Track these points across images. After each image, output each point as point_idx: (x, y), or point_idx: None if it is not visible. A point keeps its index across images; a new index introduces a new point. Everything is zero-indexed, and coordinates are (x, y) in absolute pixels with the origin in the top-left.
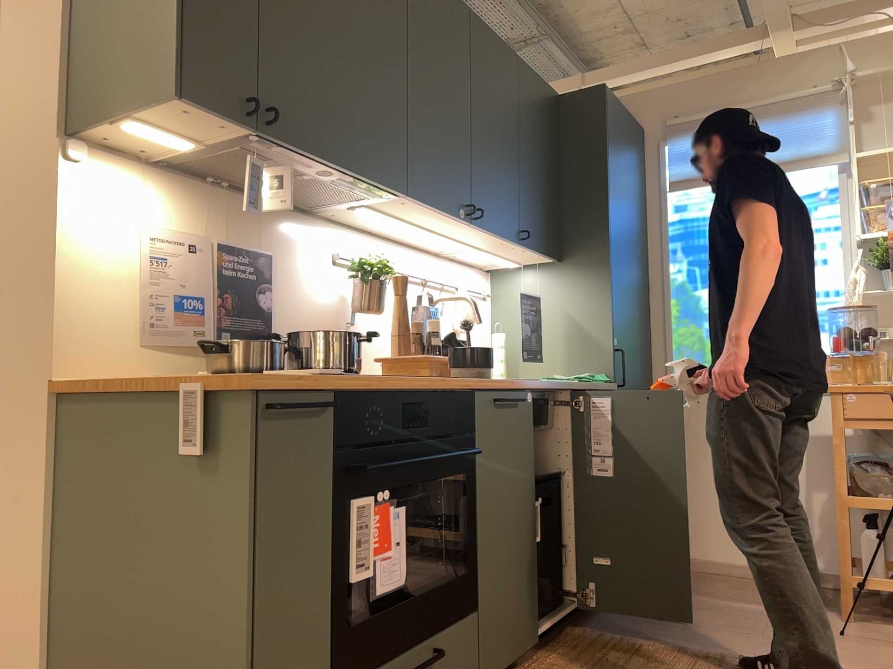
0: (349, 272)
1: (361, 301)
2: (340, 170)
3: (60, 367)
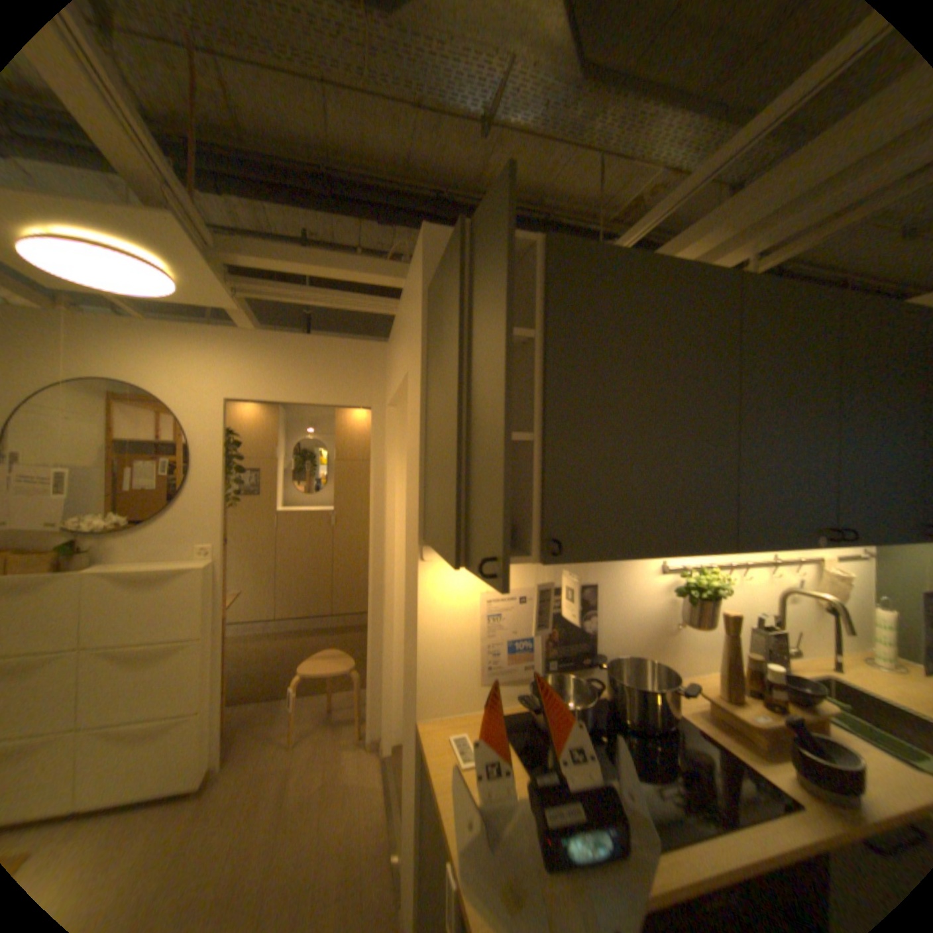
0: (679, 590)
1: (691, 616)
2: (646, 556)
3: (422, 713)
